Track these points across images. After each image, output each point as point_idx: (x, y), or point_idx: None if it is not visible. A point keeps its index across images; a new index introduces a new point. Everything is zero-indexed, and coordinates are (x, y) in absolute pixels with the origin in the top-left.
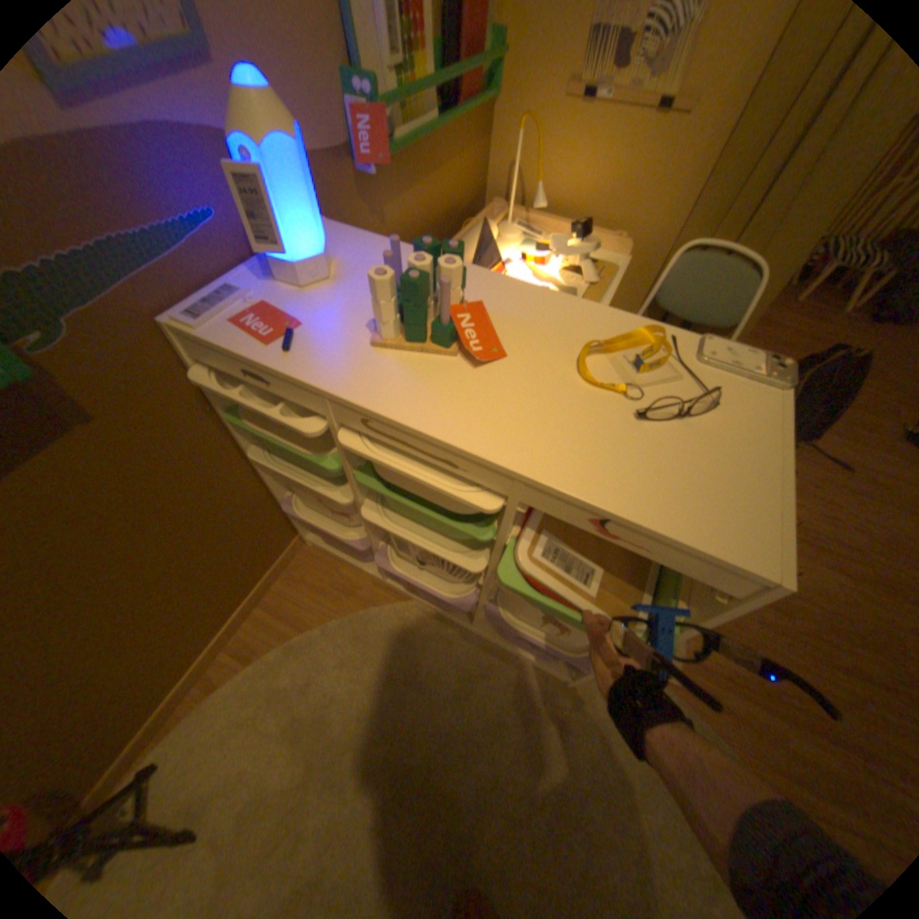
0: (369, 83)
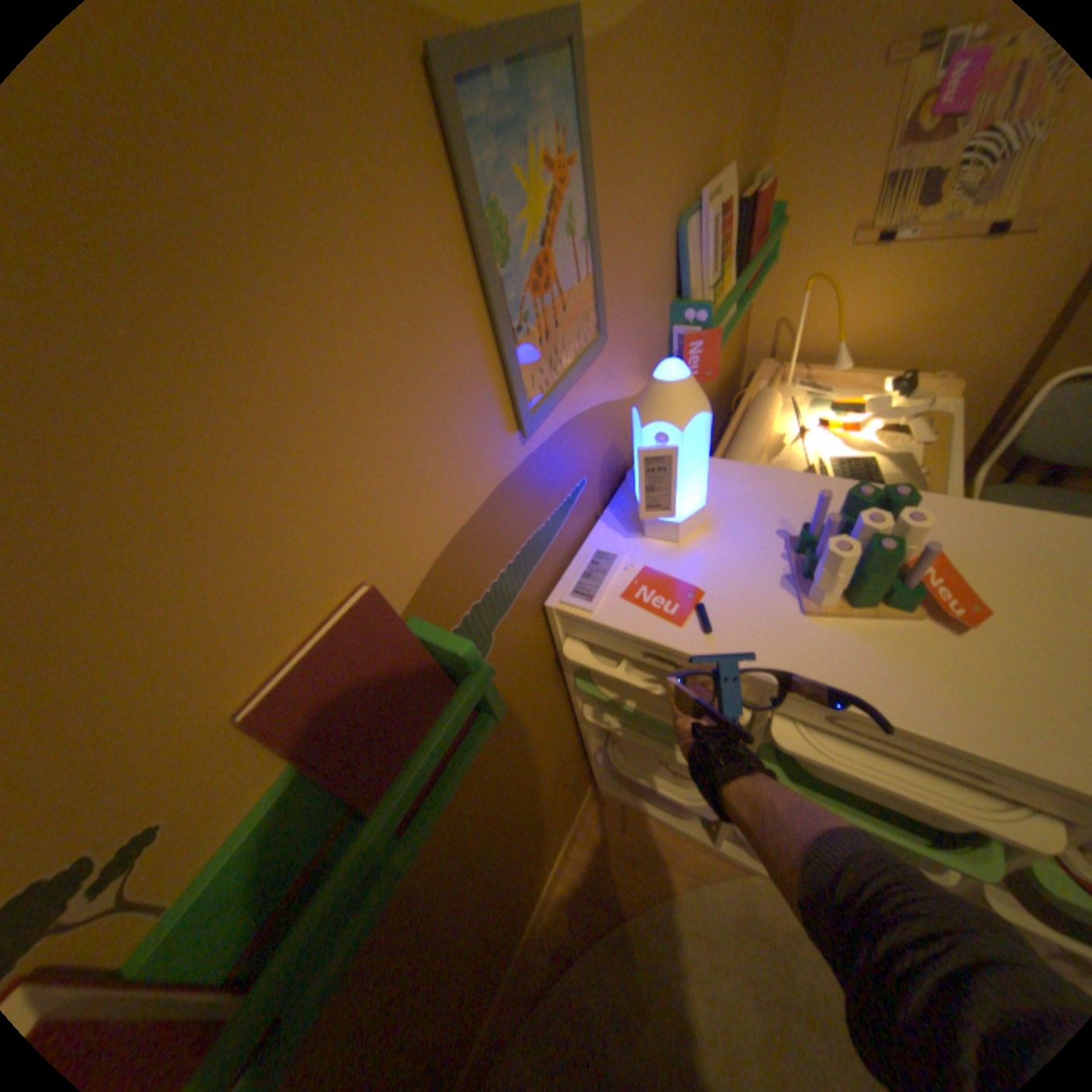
0: (705, 310)
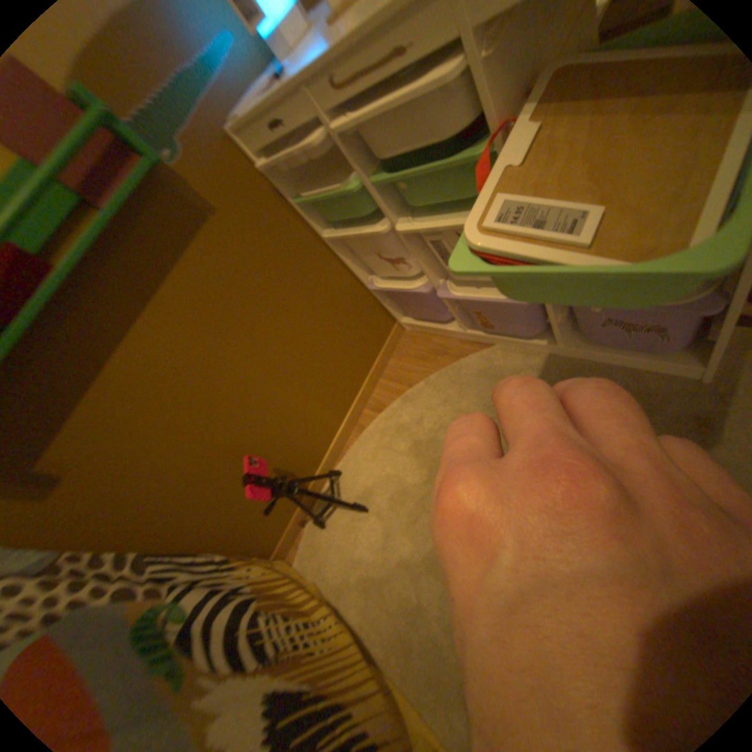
0: None
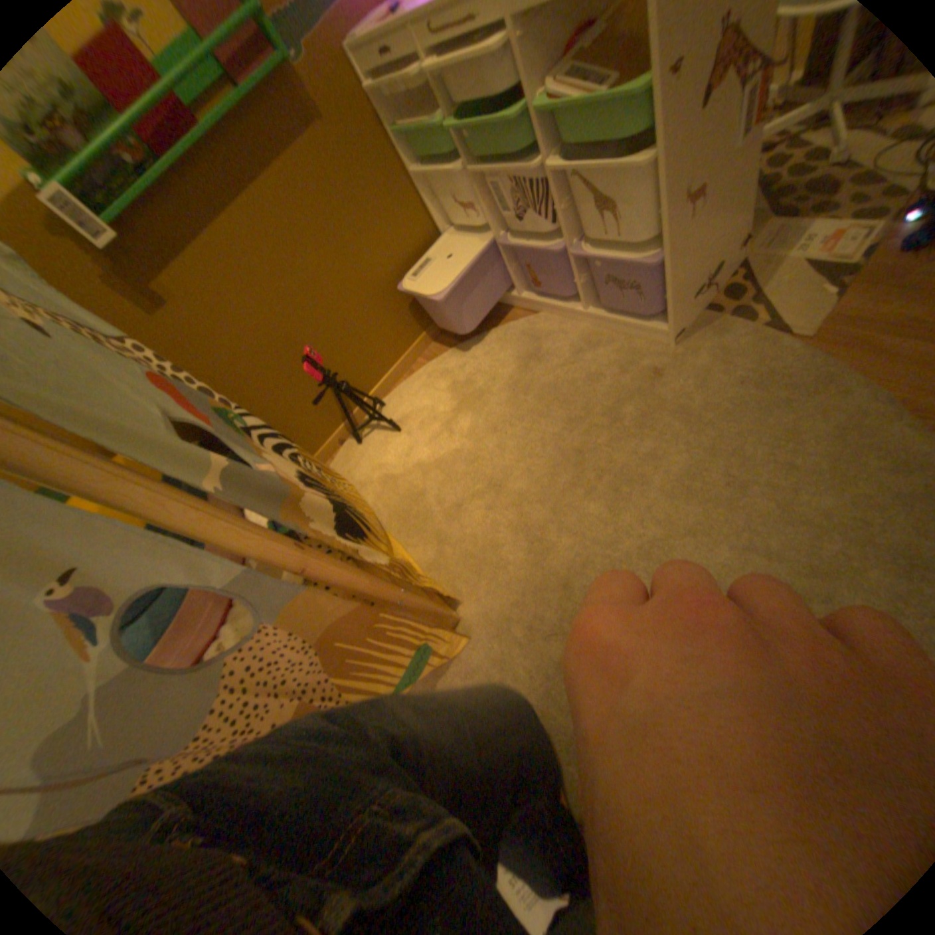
0: None
